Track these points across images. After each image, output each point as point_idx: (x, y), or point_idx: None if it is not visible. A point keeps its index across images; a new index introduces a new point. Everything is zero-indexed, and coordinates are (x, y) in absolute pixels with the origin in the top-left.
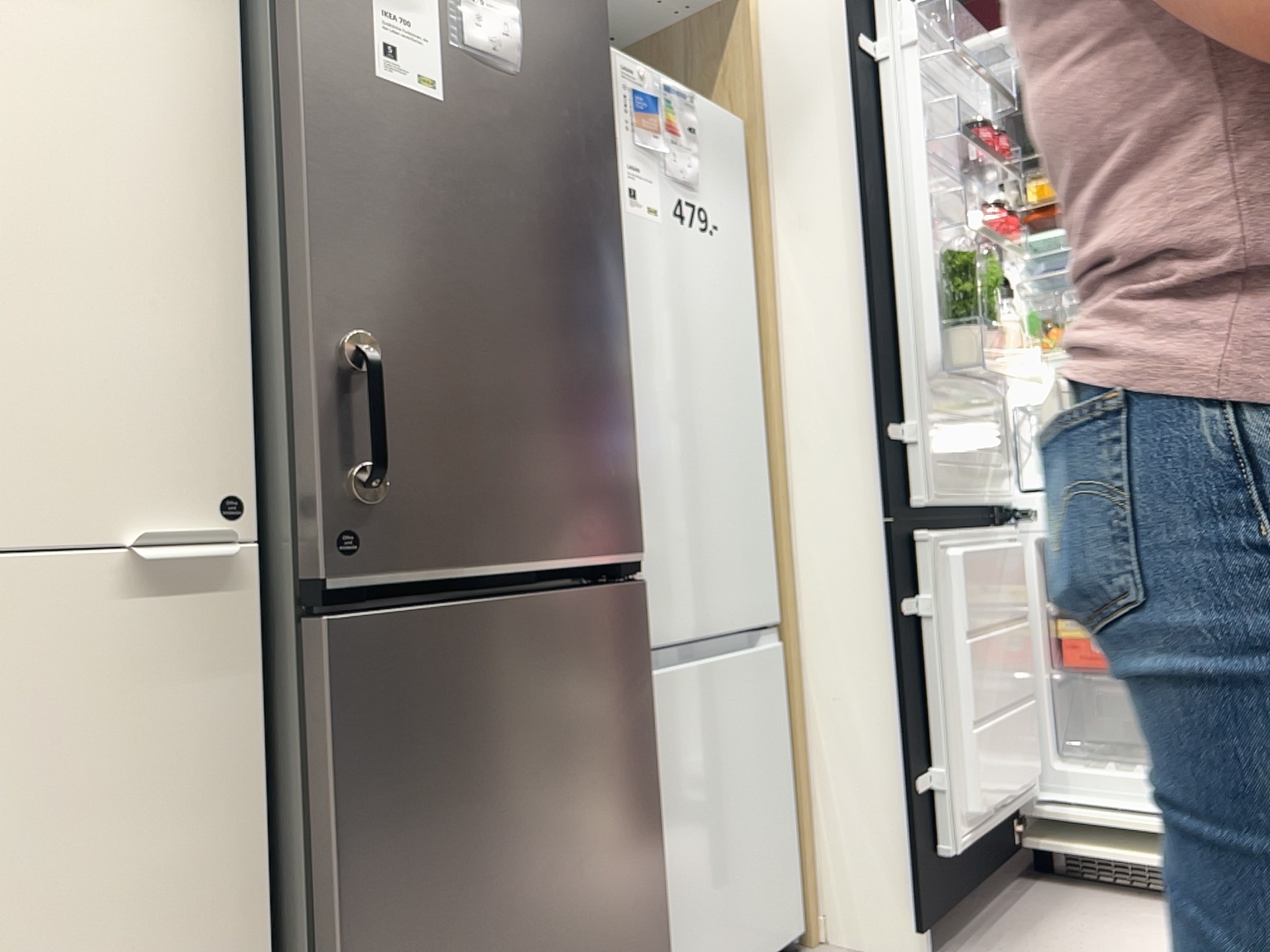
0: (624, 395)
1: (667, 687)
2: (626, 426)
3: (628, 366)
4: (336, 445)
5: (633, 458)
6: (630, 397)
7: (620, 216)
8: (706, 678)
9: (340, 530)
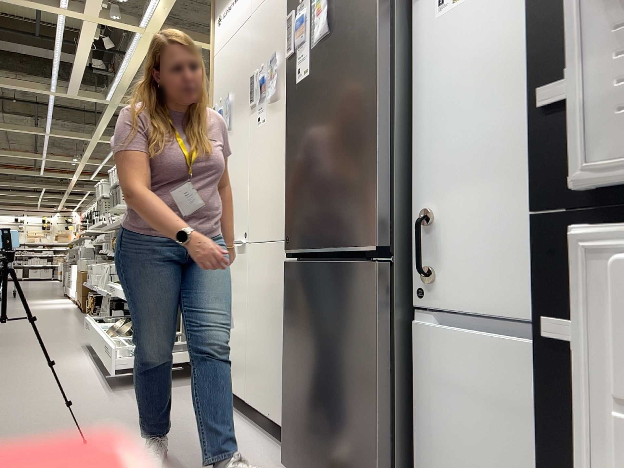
0: (373, 158)
1: (450, 342)
2: (372, 176)
3: (376, 140)
4: (288, 210)
5: (376, 193)
6: (376, 158)
7: (377, 54)
8: (487, 350)
9: (287, 236)
